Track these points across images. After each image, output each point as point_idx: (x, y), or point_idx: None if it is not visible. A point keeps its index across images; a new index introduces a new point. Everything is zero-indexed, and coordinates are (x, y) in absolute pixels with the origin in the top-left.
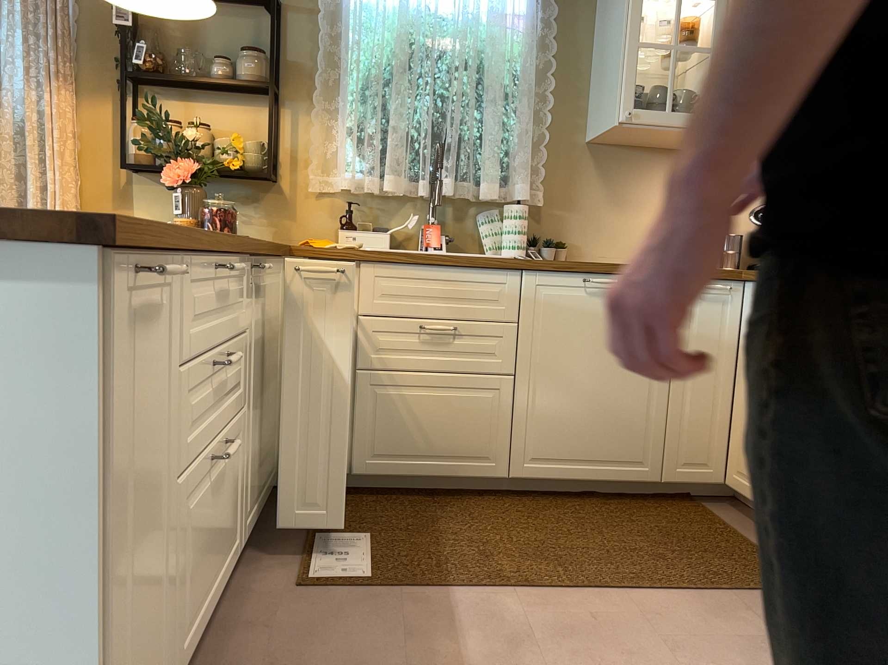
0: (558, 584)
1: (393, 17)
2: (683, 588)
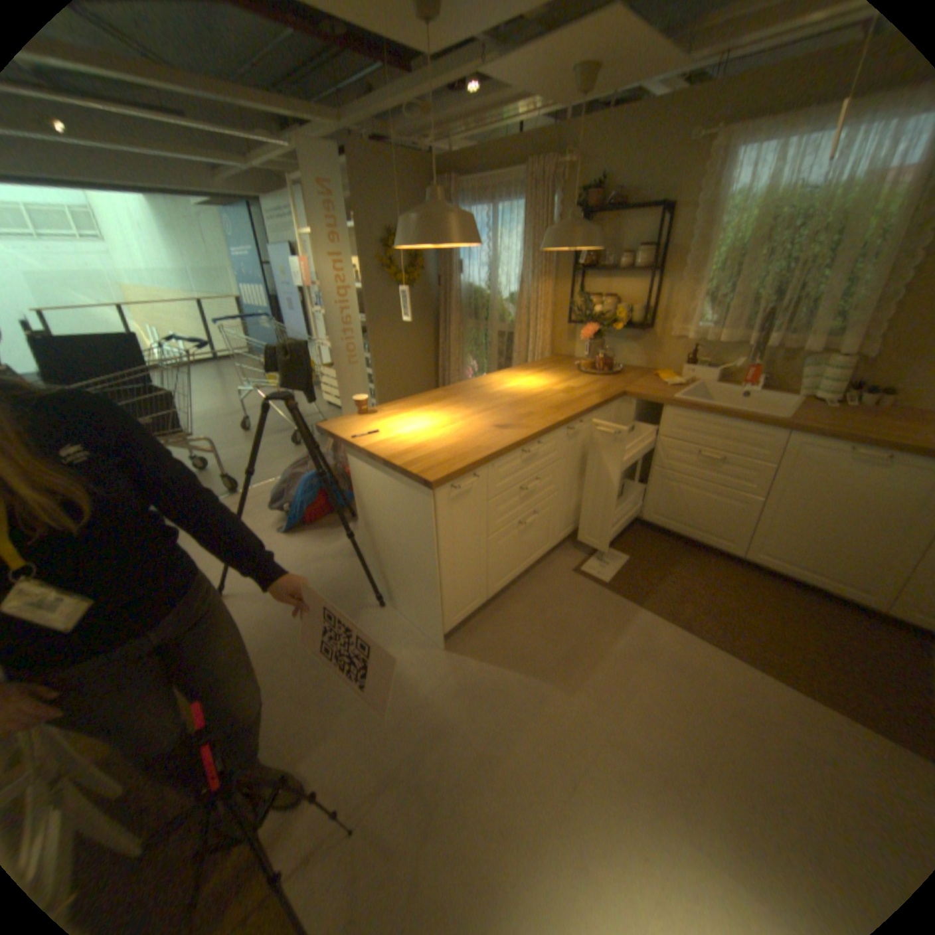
0: (710, 639)
1: (762, 197)
2: (803, 691)
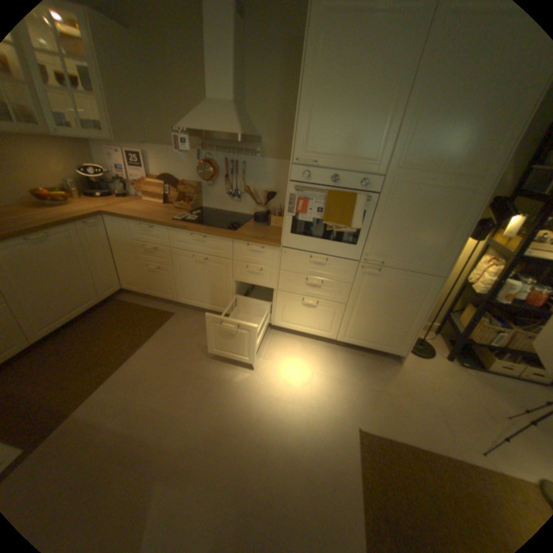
0: (108, 373)
1: None
2: (145, 340)
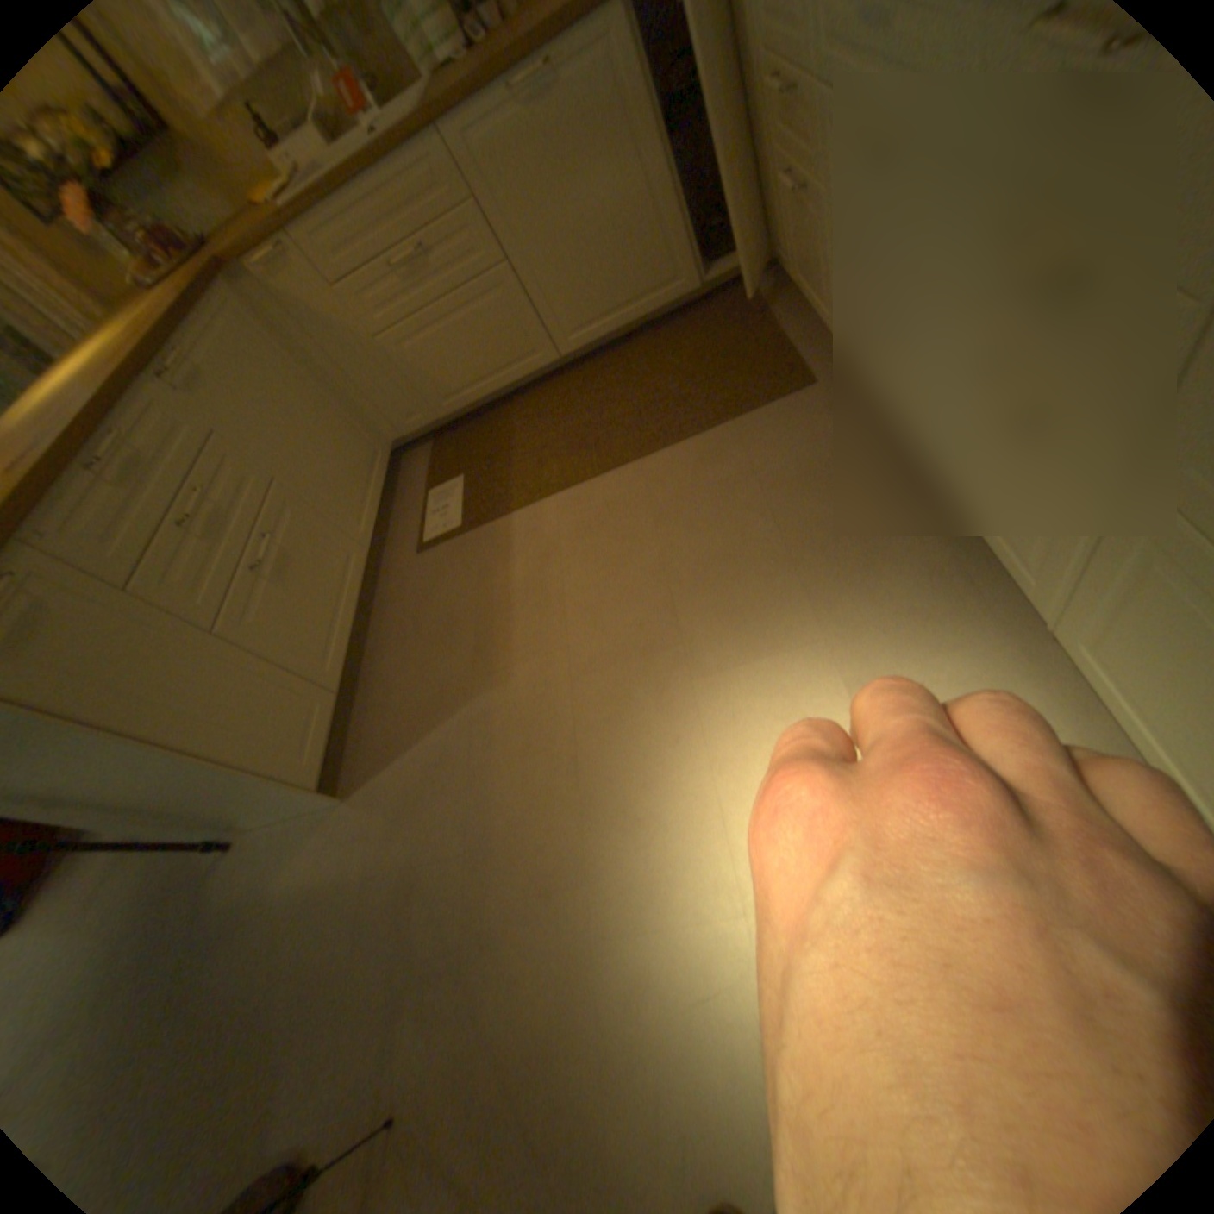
0: (591, 471)
1: None
2: (692, 431)
